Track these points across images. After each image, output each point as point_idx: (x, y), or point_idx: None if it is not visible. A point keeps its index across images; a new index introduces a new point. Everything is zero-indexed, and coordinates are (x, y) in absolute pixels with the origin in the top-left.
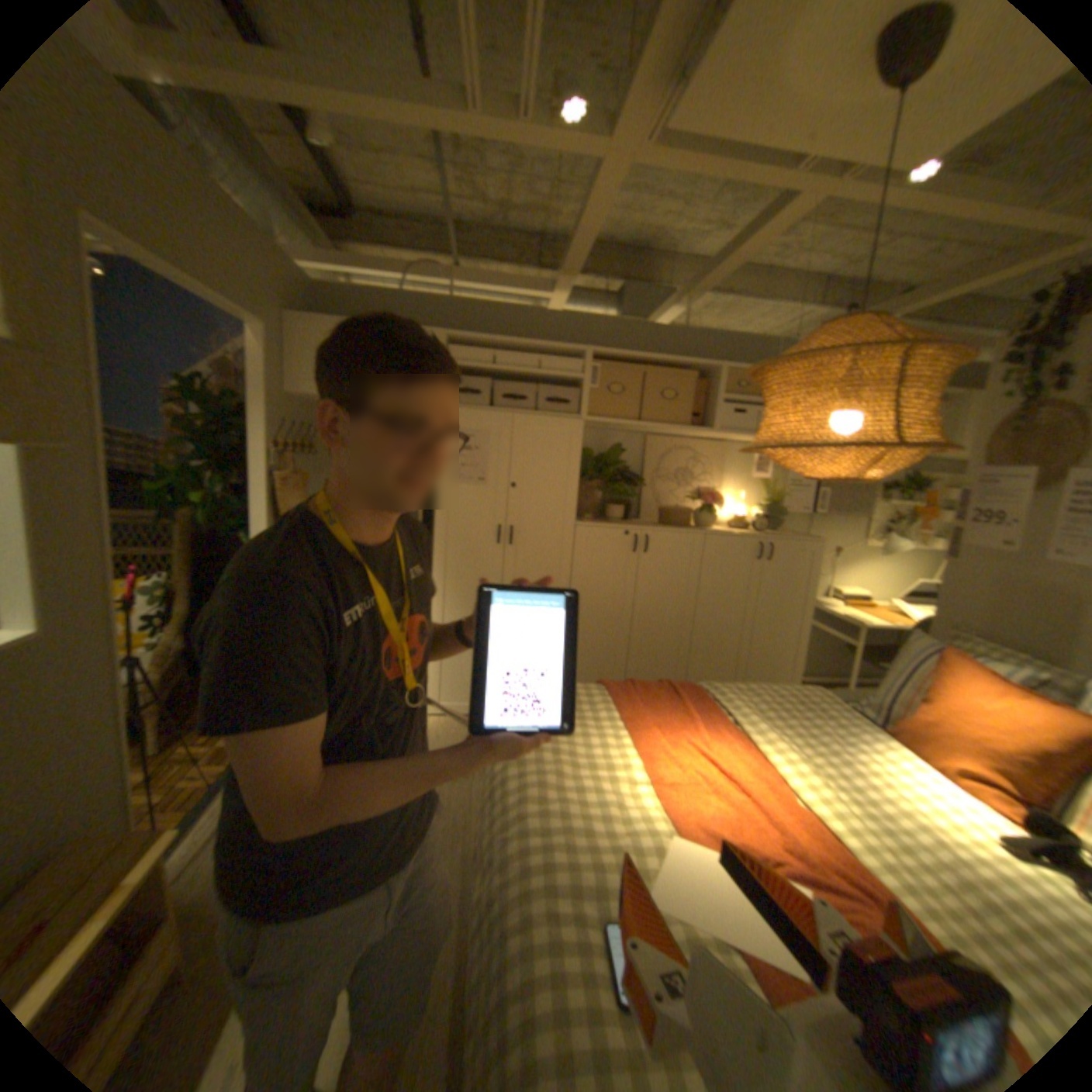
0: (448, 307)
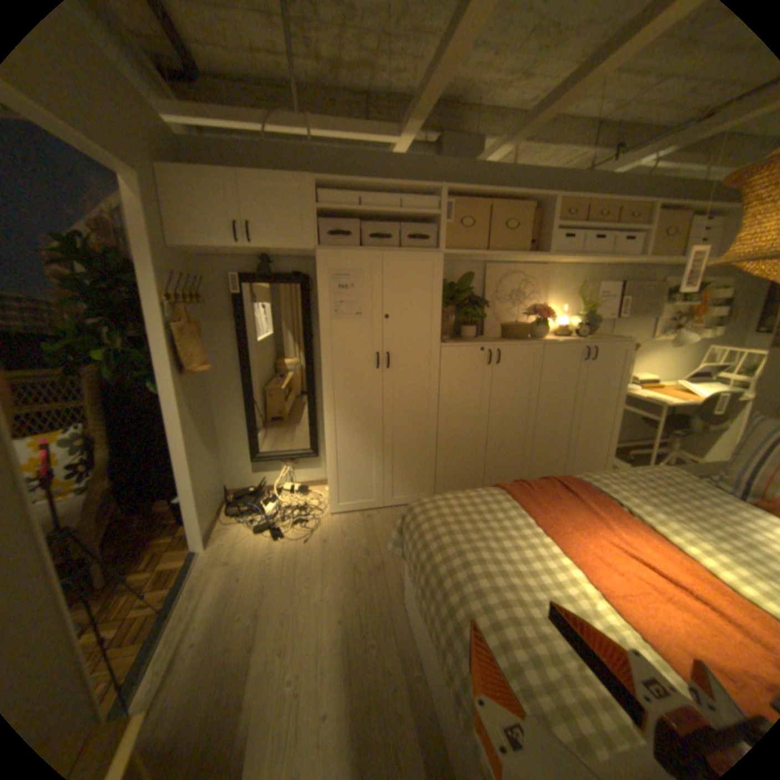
0: (307, 155)
